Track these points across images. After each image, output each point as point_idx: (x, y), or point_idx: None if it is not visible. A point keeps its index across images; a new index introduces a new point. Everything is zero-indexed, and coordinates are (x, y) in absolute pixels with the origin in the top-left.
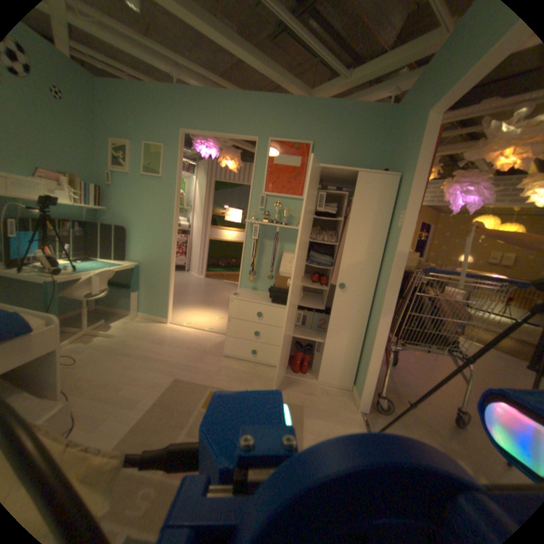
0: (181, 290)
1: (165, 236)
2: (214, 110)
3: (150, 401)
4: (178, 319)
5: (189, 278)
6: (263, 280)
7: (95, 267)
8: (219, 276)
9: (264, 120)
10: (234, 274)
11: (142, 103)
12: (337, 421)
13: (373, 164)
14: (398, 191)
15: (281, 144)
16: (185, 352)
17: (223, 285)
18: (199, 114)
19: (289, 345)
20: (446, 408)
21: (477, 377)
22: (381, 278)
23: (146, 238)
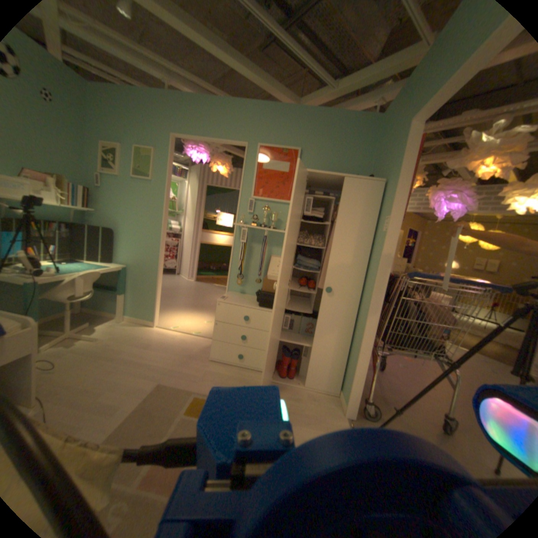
0: (170, 293)
1: (153, 239)
2: (204, 116)
3: (129, 409)
4: (165, 323)
5: (179, 282)
6: (251, 284)
7: (79, 270)
8: (210, 280)
9: (253, 127)
10: (224, 279)
11: (133, 108)
12: (324, 429)
13: (359, 171)
14: (383, 197)
15: (269, 150)
16: (170, 357)
17: (213, 289)
18: (189, 119)
19: (276, 349)
20: (433, 414)
21: (464, 382)
22: (367, 282)
23: (133, 240)
